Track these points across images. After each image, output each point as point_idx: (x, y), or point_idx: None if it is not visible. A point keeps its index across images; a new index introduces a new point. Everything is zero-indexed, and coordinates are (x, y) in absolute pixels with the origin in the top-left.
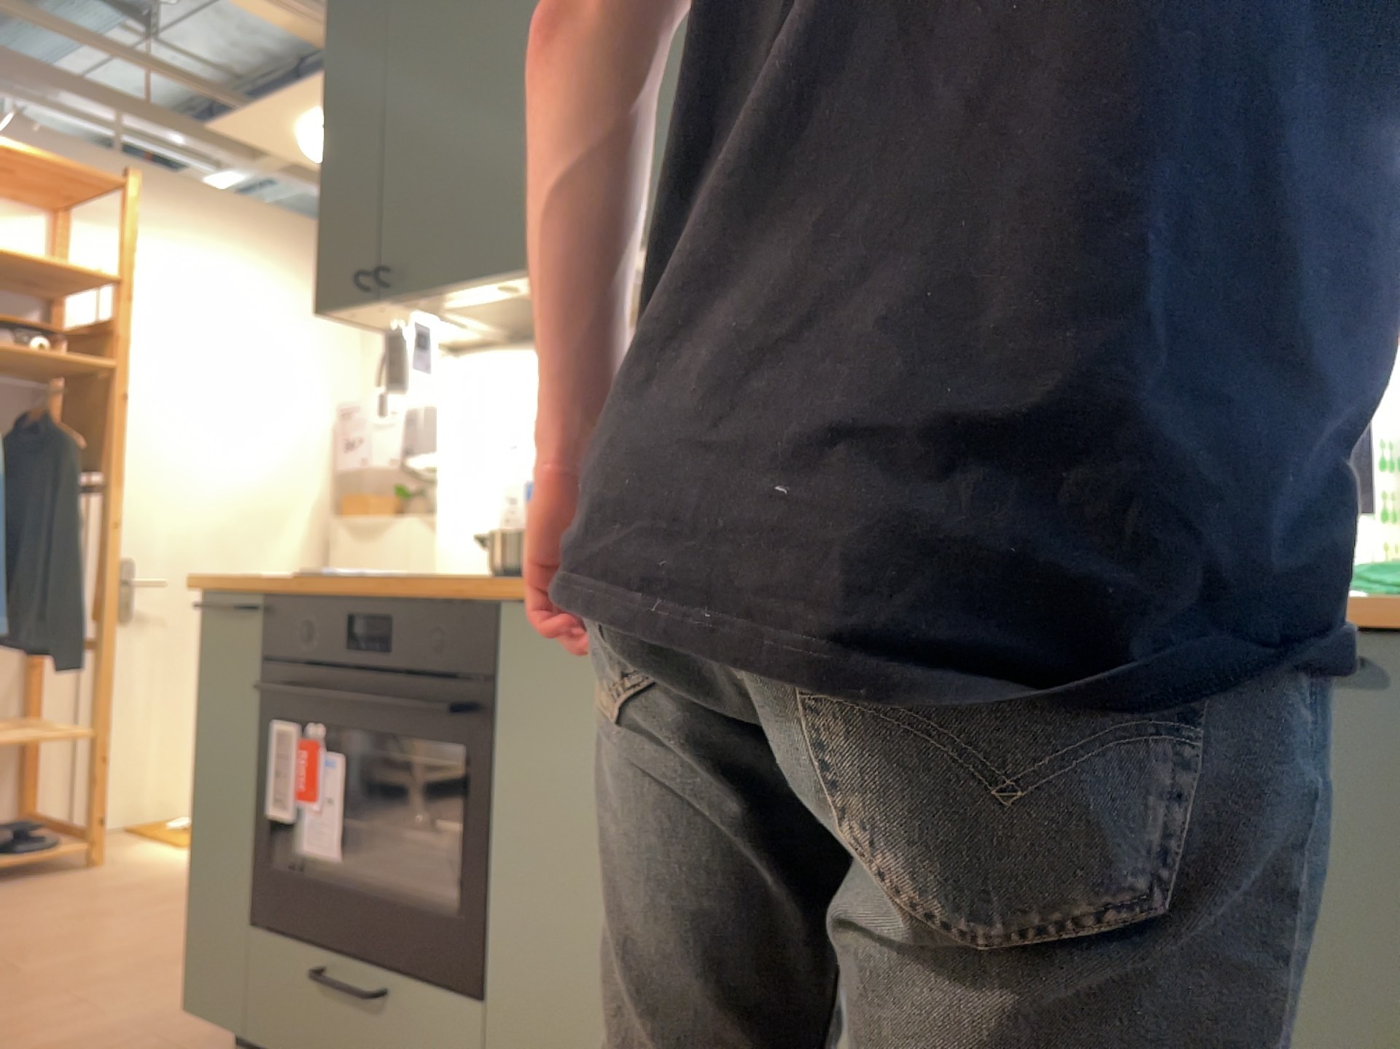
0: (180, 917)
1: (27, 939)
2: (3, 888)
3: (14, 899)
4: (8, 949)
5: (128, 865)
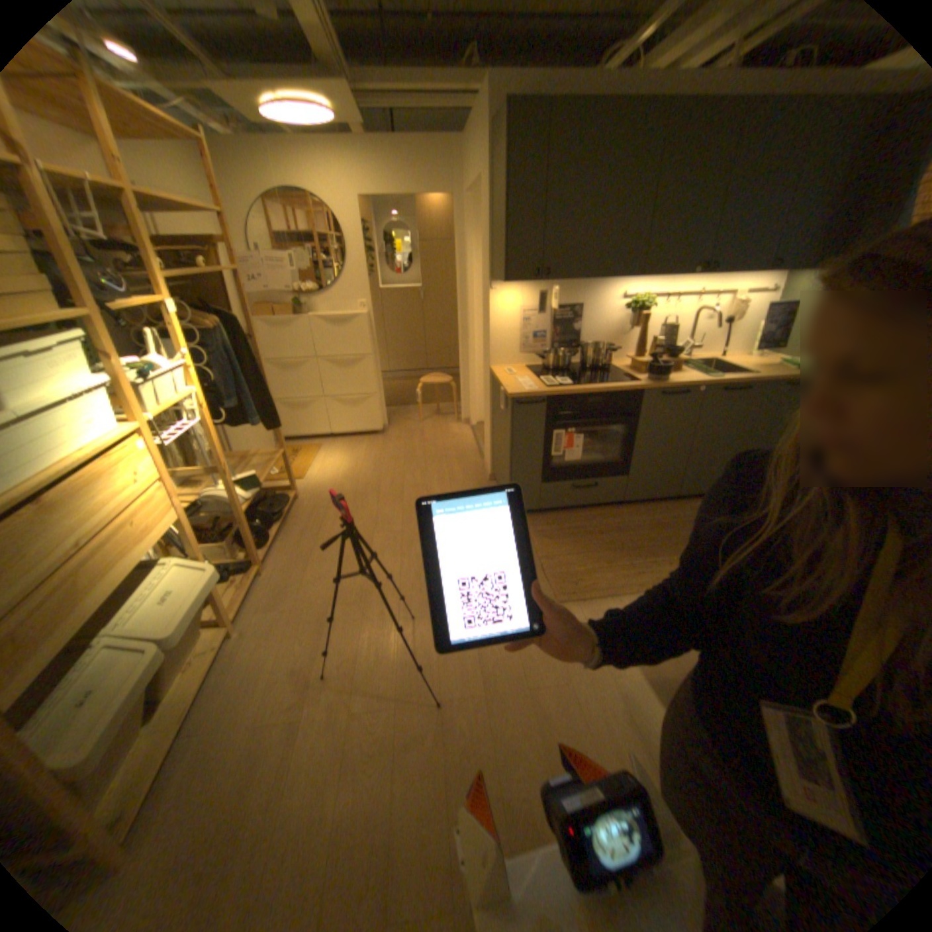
0: (385, 497)
1: (364, 524)
2: (292, 518)
3: (312, 518)
4: (369, 528)
5: (307, 492)
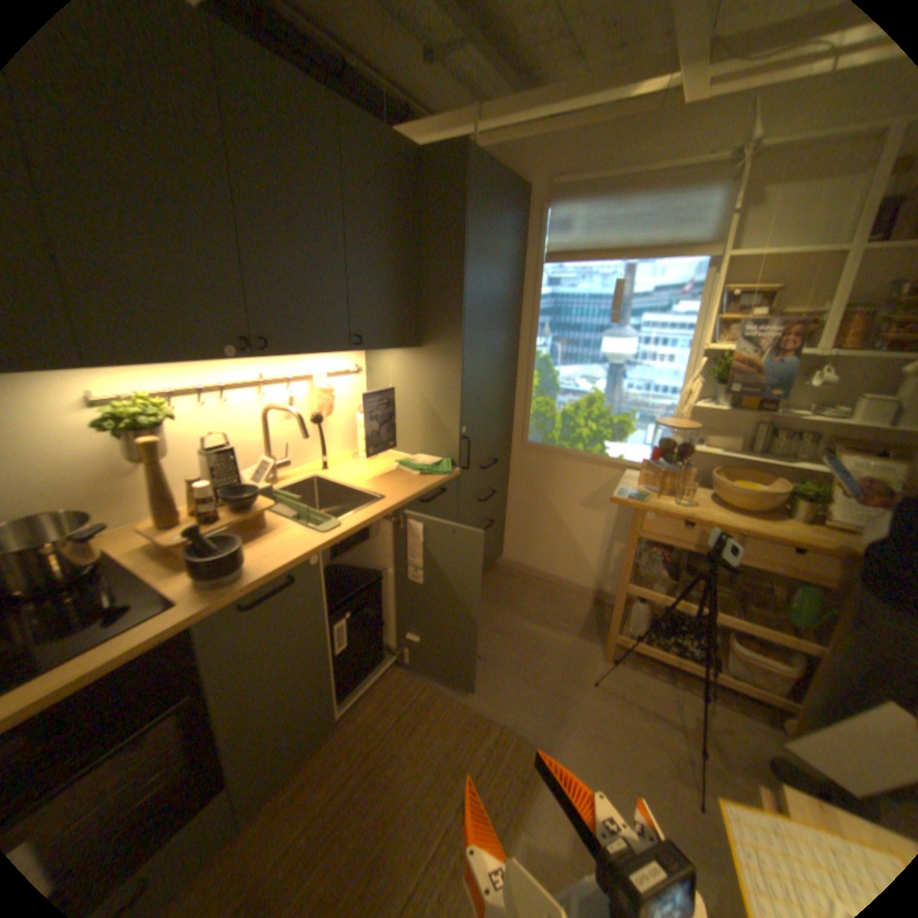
0: None
1: None
2: None
3: None
4: None
5: None
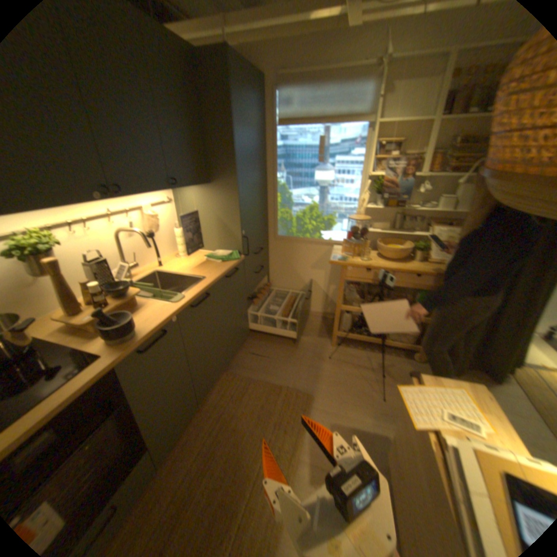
0: None
1: None
2: None
3: None
4: None
5: None
